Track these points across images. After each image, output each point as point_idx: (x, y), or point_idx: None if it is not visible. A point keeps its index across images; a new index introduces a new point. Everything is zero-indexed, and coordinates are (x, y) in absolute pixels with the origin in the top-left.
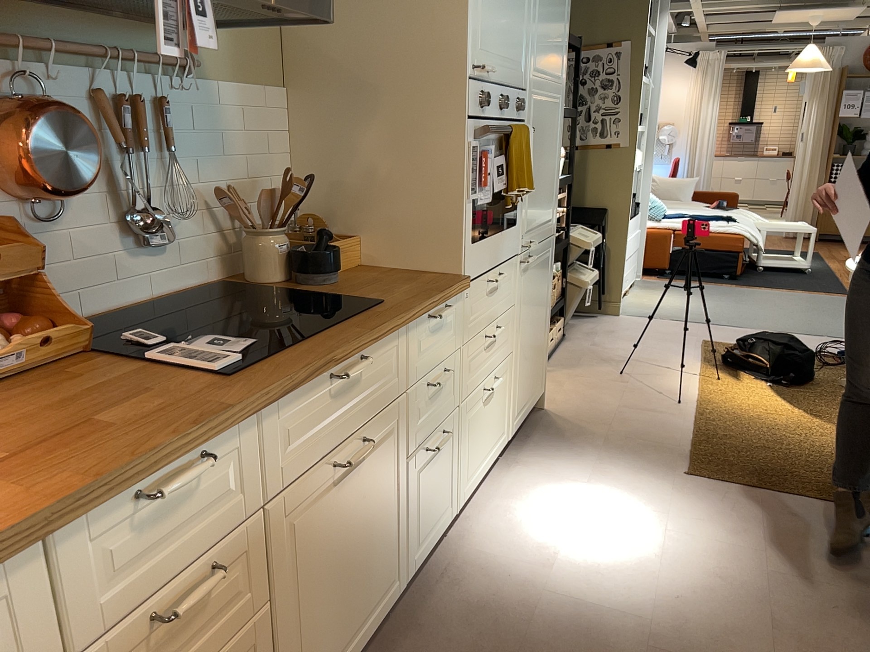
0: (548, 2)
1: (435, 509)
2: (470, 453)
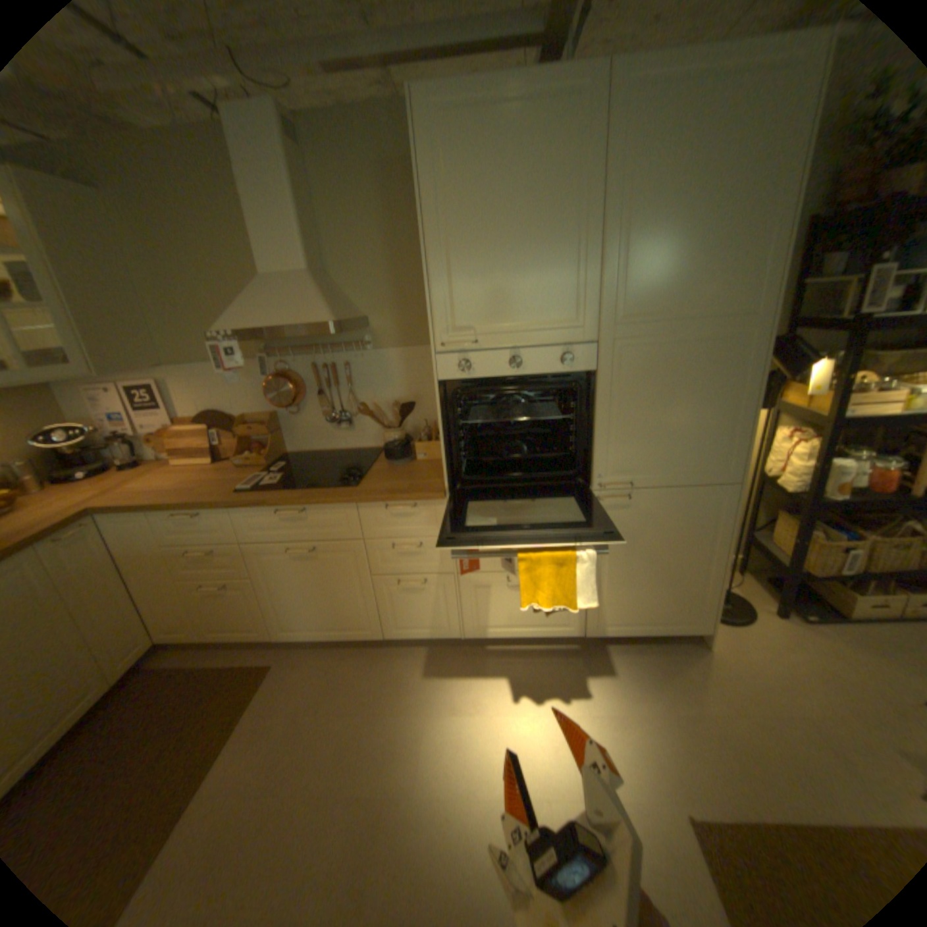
0: (667, 232)
1: (420, 620)
2: (481, 611)
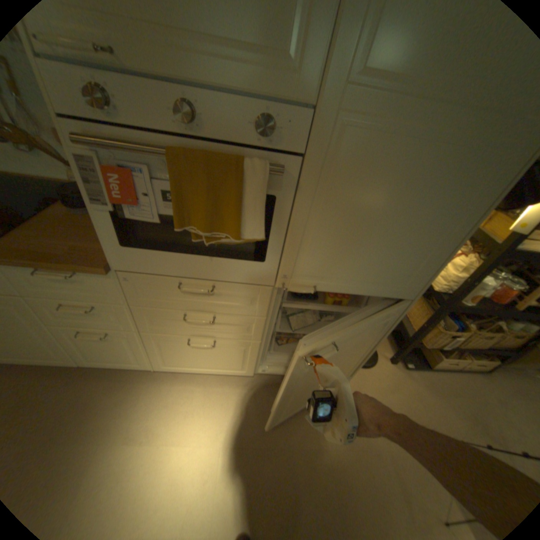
0: None
1: (110, 359)
2: (167, 357)
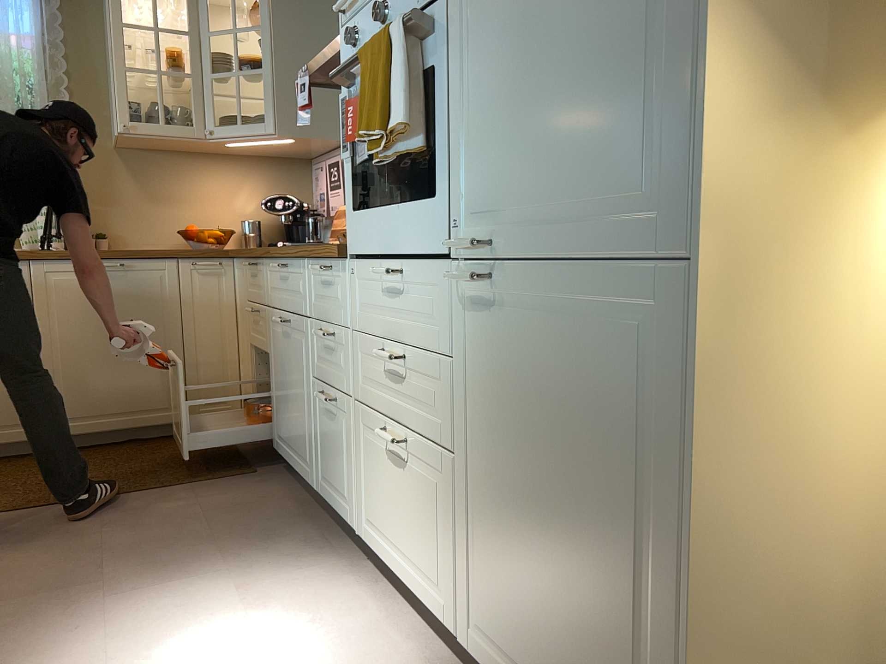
0: None
1: (334, 475)
2: (371, 490)
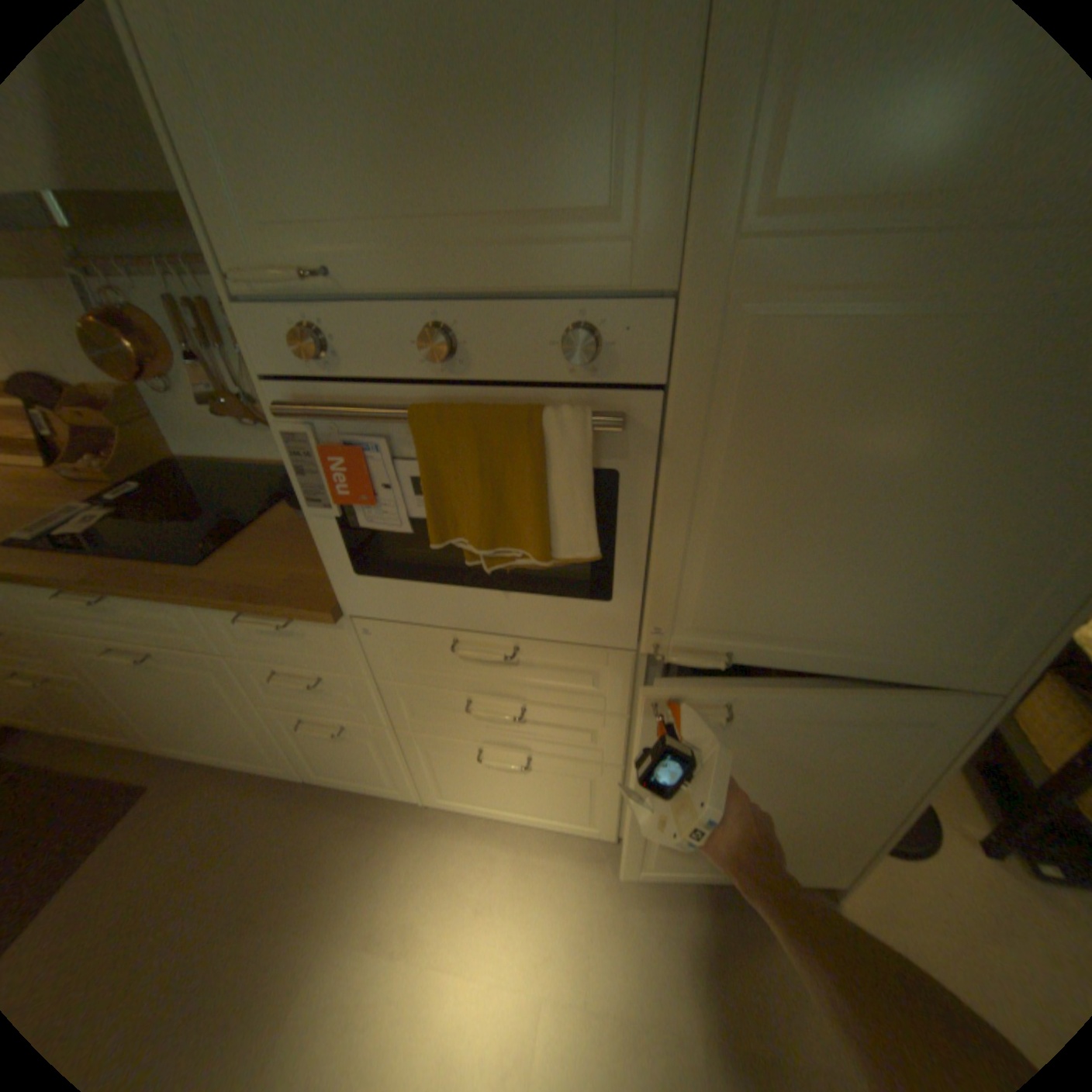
0: None
1: (350, 773)
2: (443, 782)
